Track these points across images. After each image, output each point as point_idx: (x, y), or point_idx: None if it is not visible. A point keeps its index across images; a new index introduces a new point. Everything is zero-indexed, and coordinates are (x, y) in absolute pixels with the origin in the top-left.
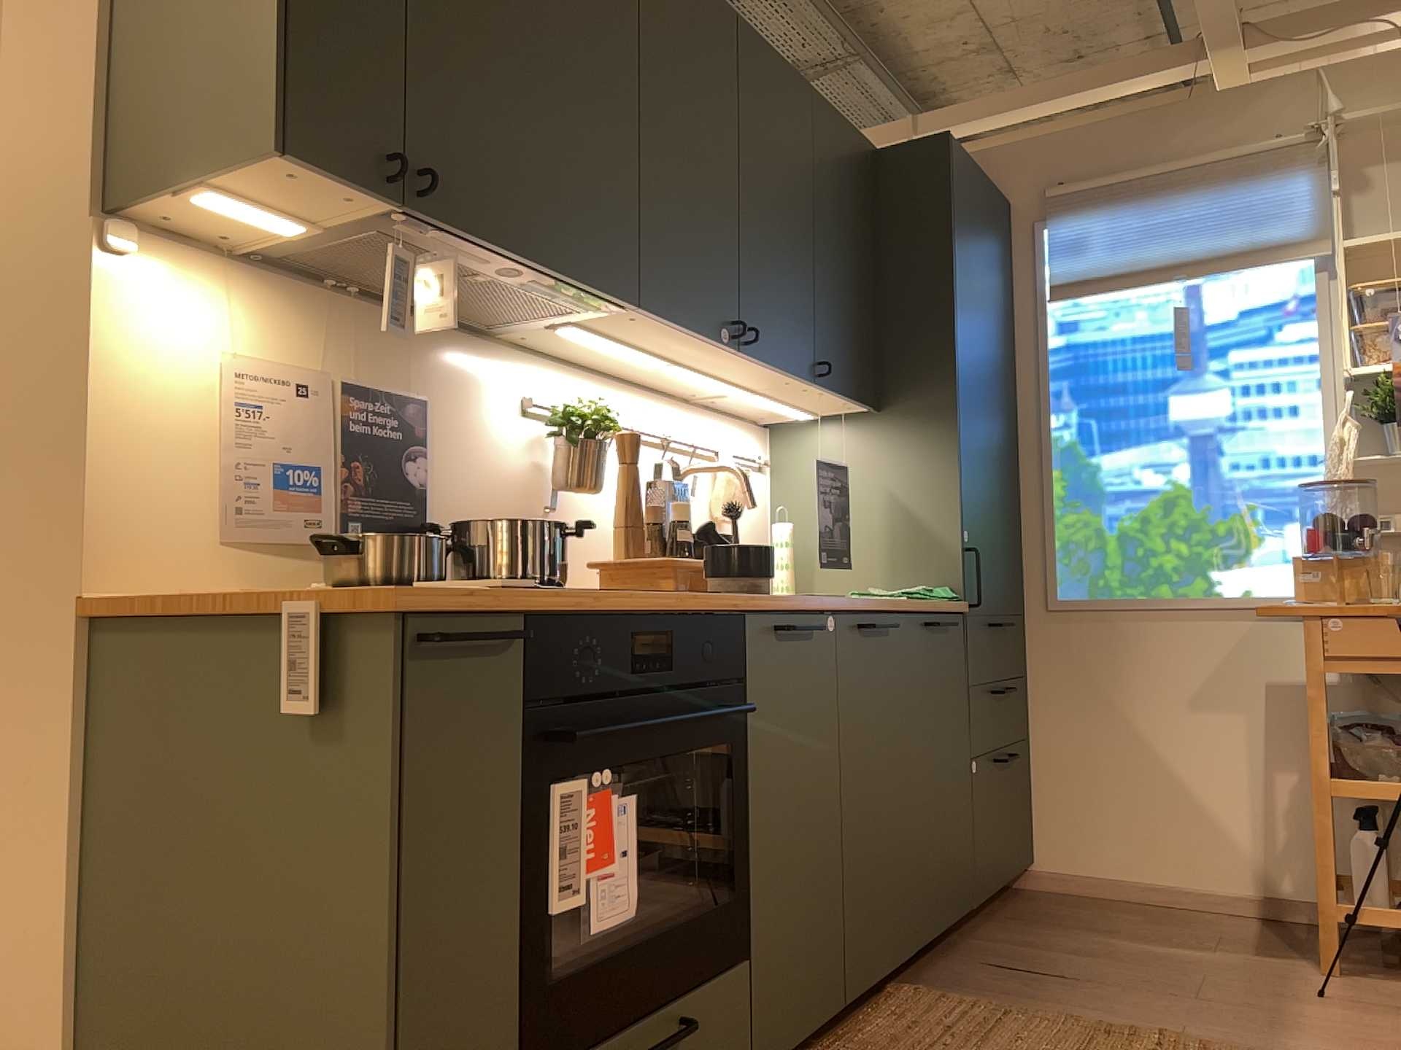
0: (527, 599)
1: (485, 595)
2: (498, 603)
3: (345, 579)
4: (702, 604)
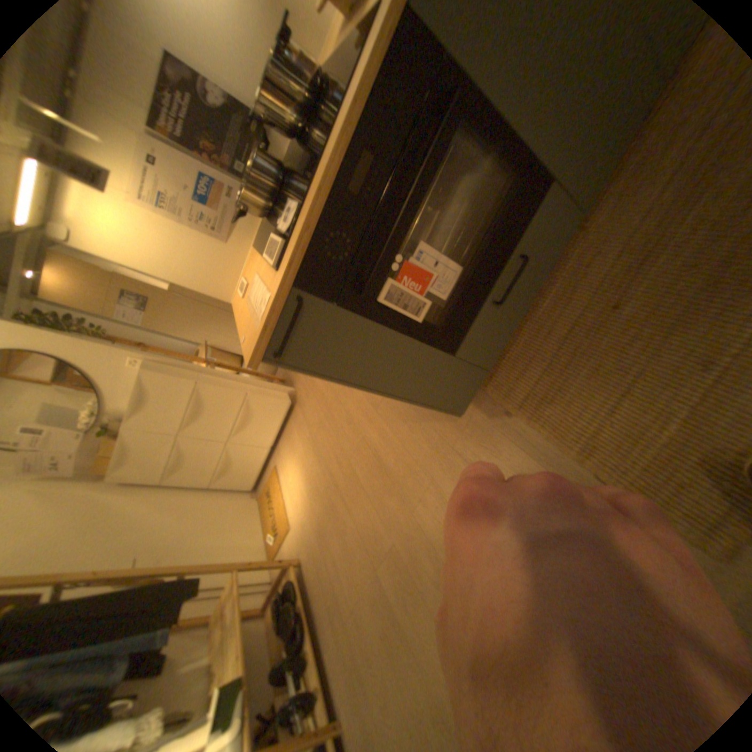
0: (283, 284)
1: (272, 295)
2: (277, 305)
3: (257, 211)
4: (367, 70)
